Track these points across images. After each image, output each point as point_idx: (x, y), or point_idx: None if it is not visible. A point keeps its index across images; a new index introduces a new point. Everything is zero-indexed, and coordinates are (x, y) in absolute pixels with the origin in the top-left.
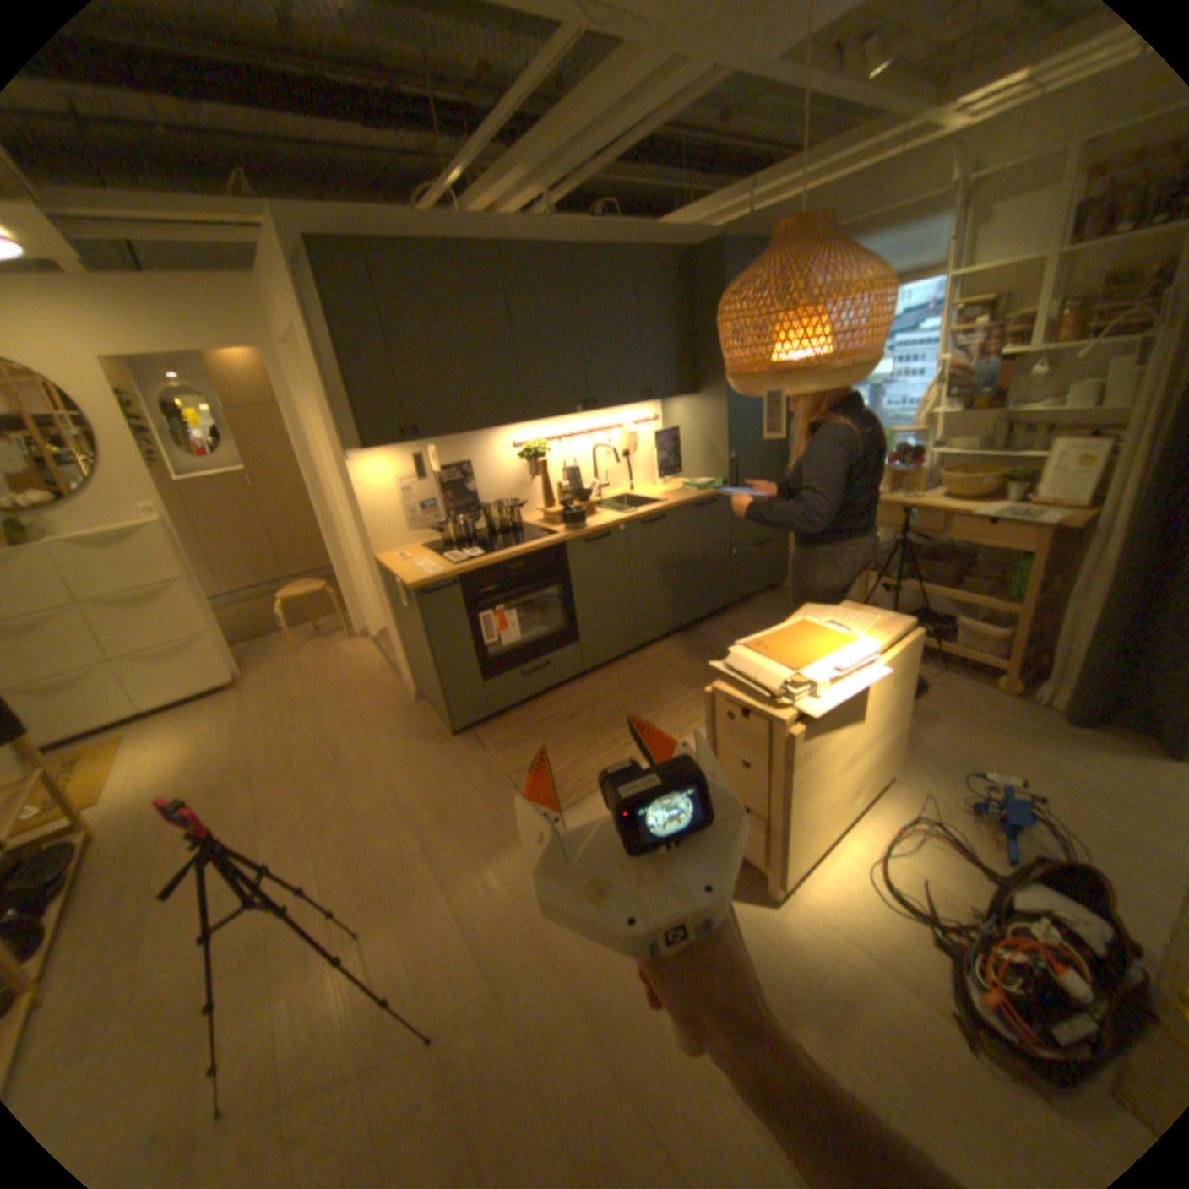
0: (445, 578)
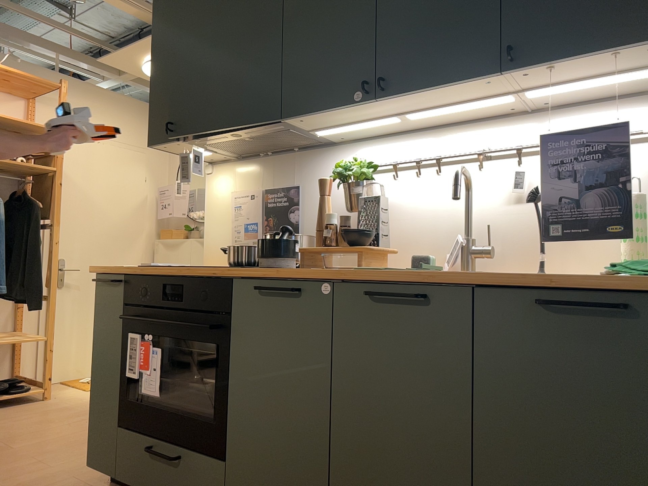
0: (113, 271)
